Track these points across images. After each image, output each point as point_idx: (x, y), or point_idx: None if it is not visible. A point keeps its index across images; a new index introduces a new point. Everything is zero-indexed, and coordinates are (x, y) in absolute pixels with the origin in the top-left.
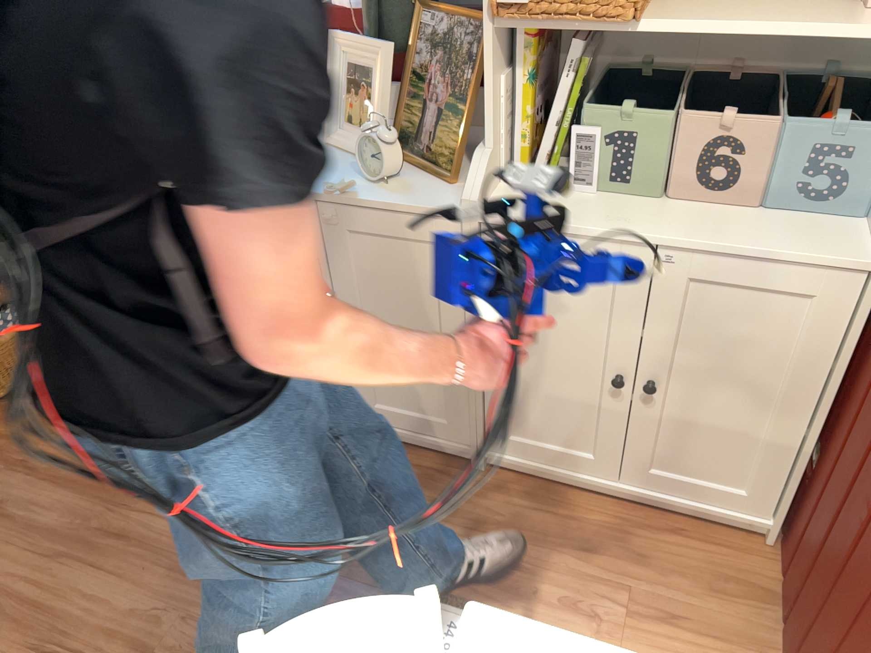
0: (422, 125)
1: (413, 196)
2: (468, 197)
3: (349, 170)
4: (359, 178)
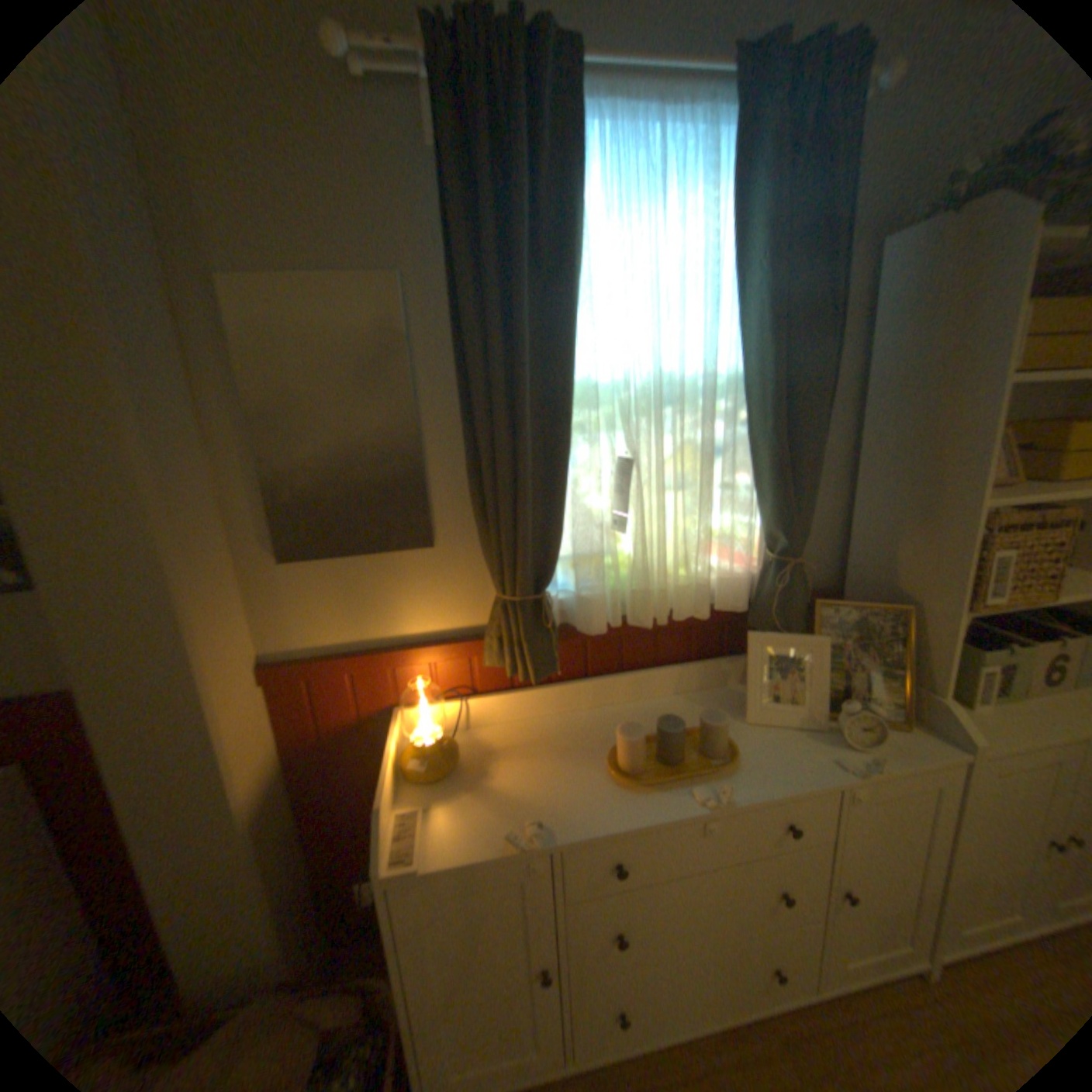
0: (875, 688)
1: (908, 751)
2: (975, 741)
3: (808, 742)
4: (835, 748)
